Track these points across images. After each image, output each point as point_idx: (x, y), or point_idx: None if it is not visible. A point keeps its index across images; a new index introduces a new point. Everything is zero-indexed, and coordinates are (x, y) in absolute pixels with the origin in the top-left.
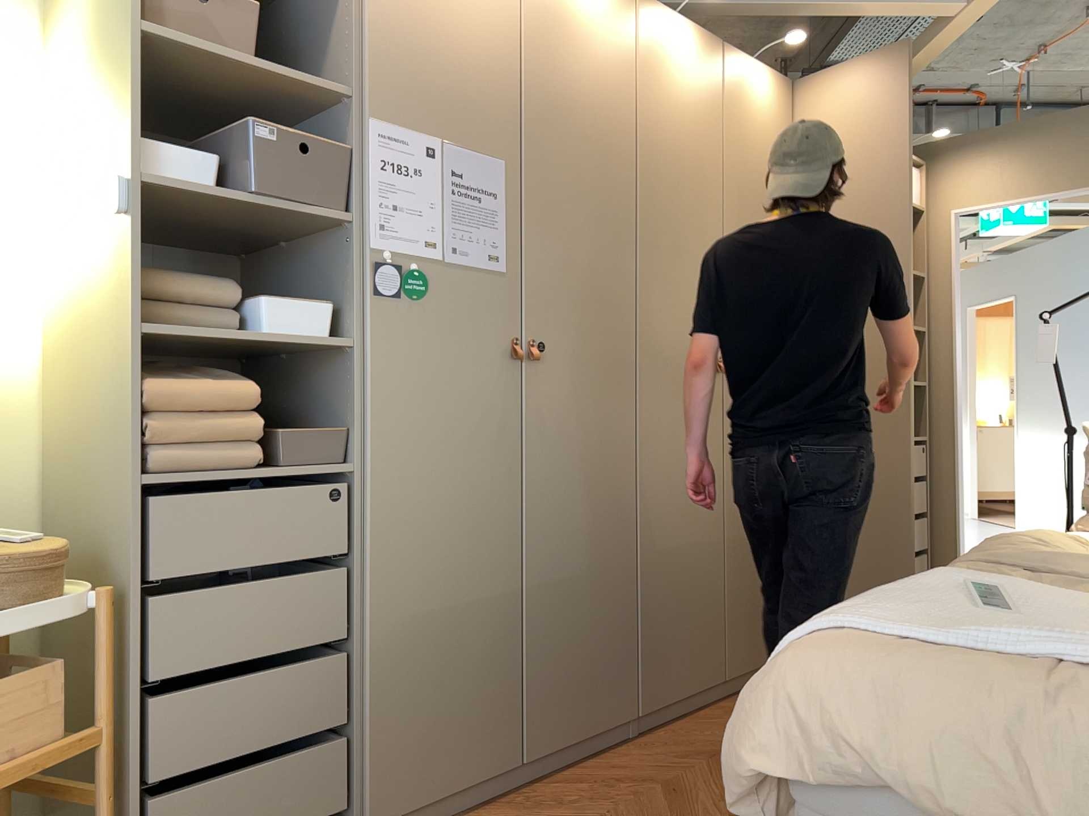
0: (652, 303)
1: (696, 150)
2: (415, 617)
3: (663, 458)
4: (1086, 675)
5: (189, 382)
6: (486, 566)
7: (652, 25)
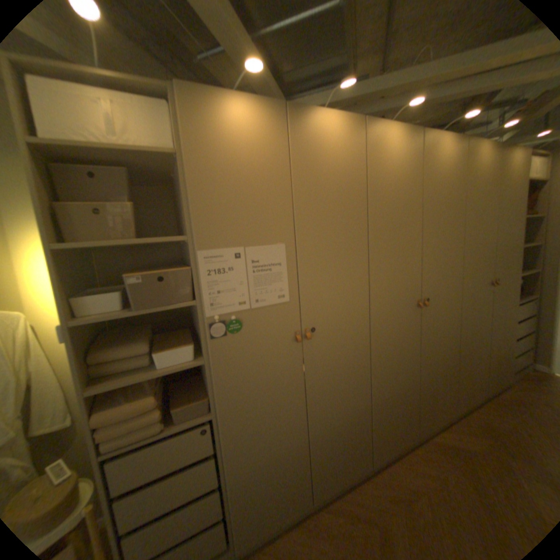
0: (377, 287)
1: (404, 197)
2: (252, 469)
3: (384, 359)
4: None
5: (118, 407)
6: (288, 436)
7: (374, 134)
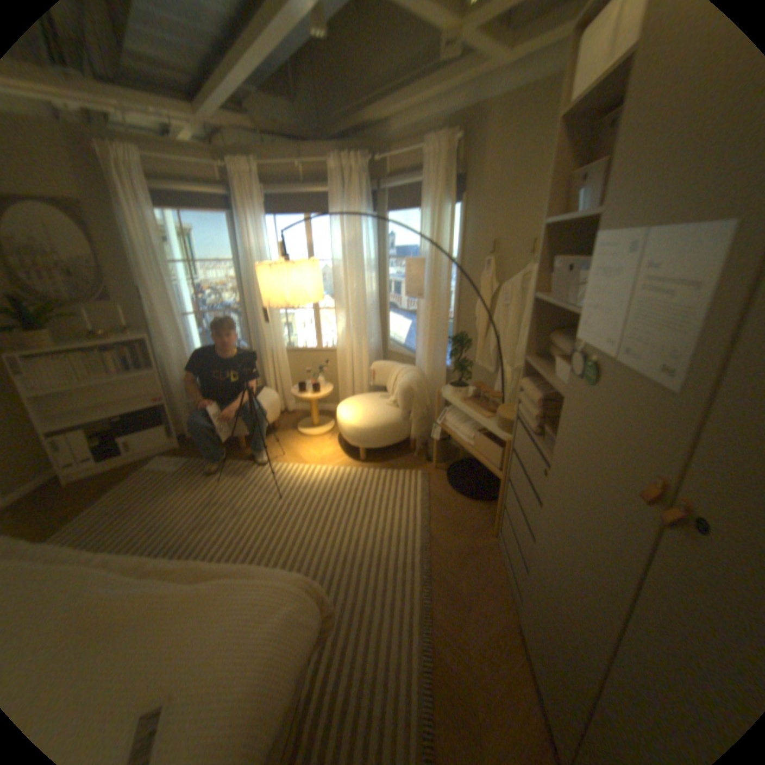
0: None
1: None
2: (547, 577)
3: None
4: (162, 587)
5: (532, 385)
6: (581, 624)
7: None
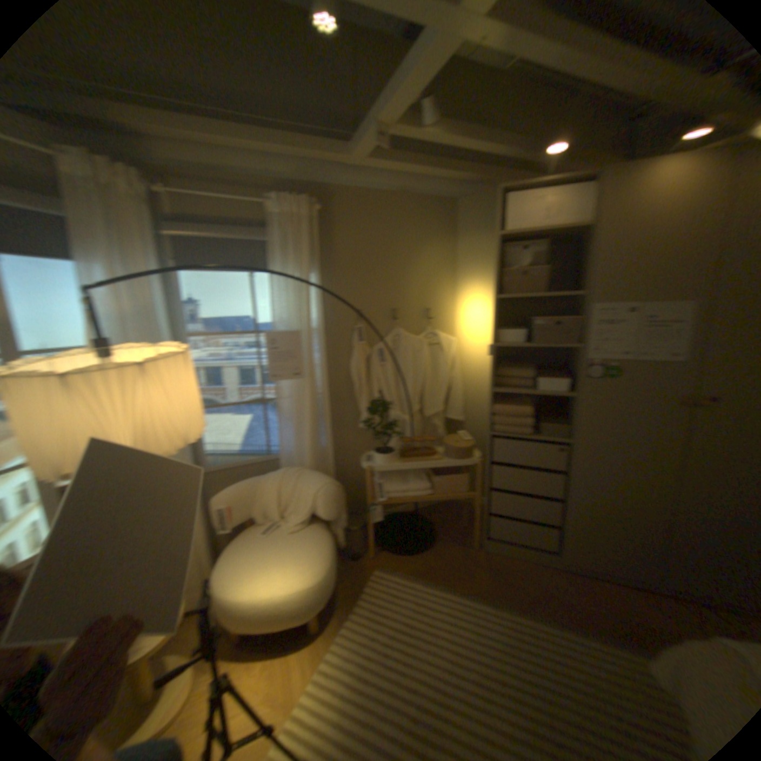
0: None
1: None
2: (598, 503)
3: None
4: None
5: (510, 406)
6: (647, 496)
7: None
